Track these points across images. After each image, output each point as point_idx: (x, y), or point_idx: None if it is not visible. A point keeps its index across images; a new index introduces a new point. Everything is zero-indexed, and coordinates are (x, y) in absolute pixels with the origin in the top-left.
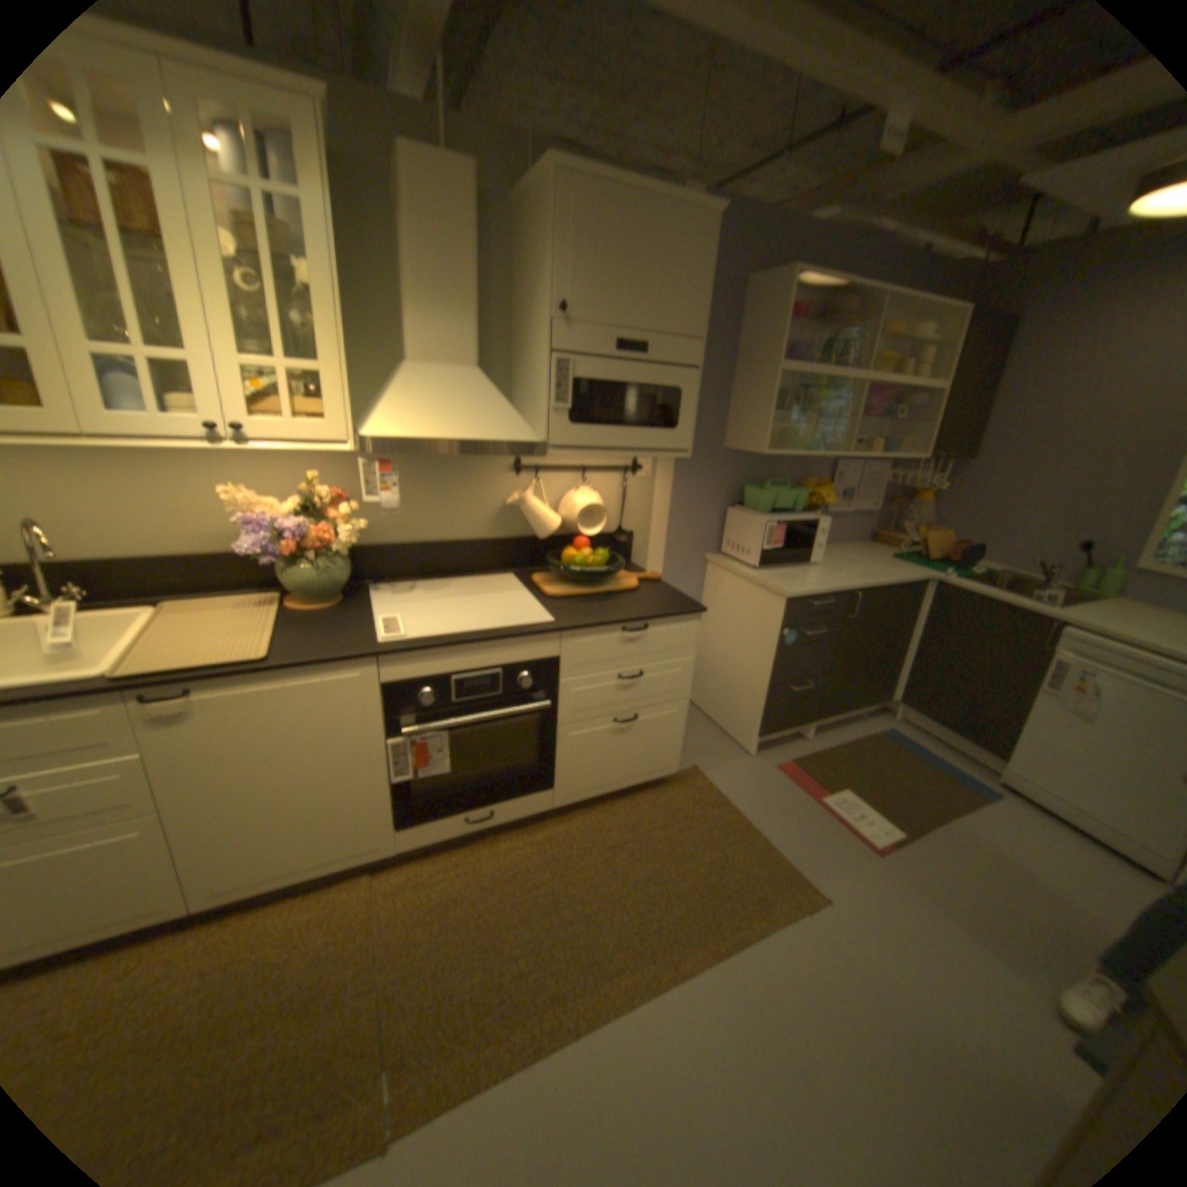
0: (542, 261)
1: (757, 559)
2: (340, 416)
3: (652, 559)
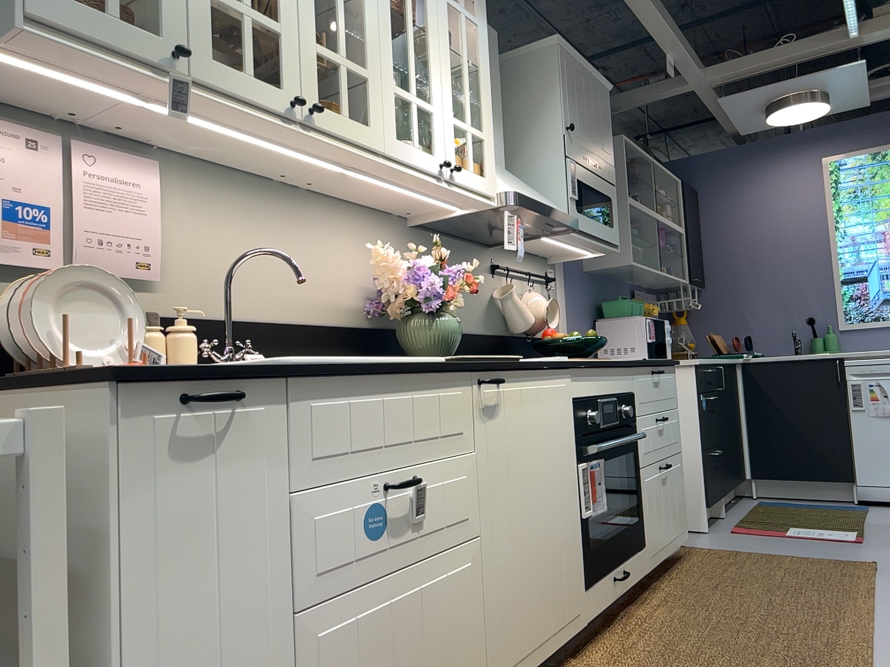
0: (544, 100)
1: (643, 353)
2: (493, 174)
3: None
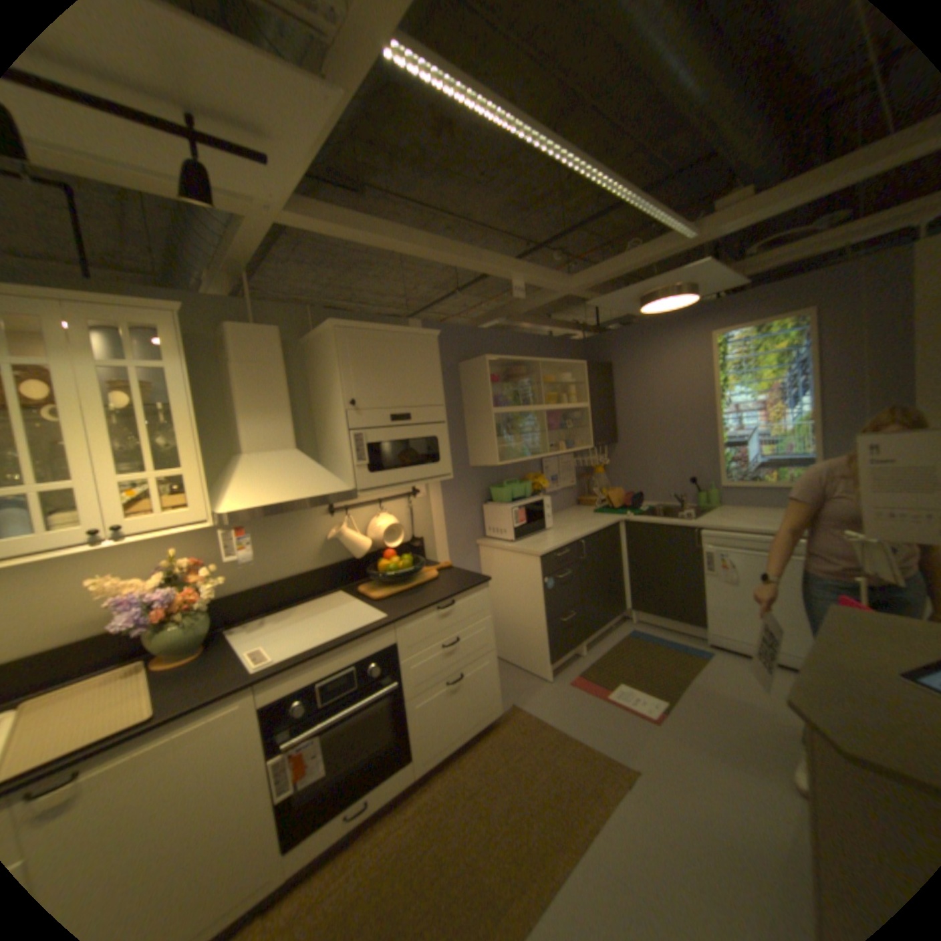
0: (334, 376)
1: (512, 535)
2: (202, 501)
3: (441, 552)
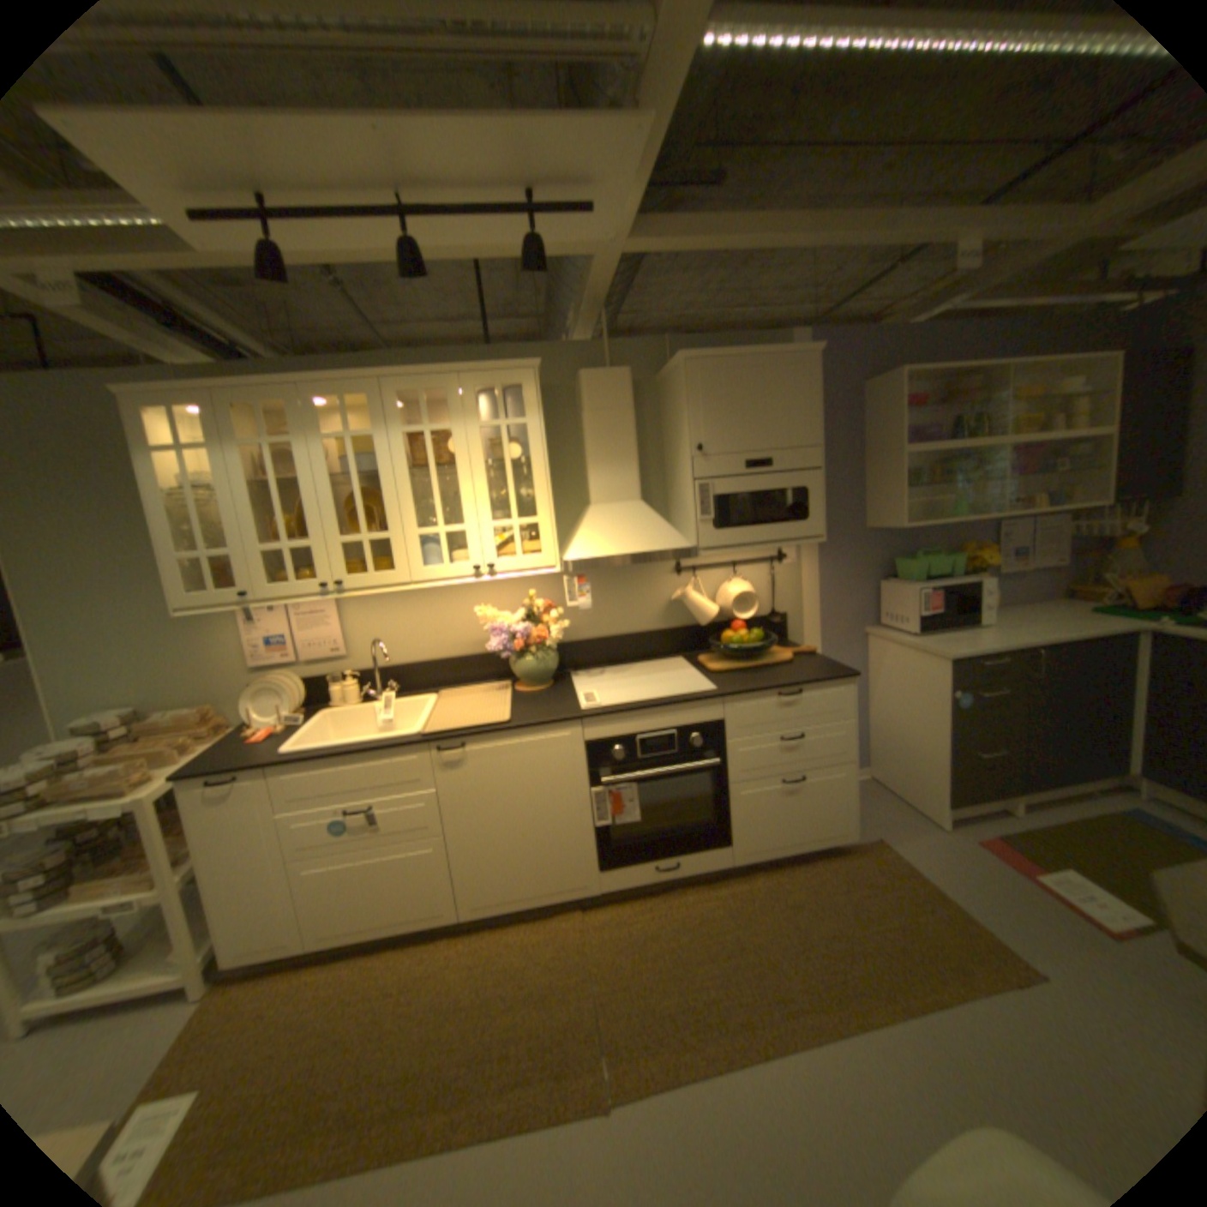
0: (681, 418)
1: (918, 627)
2: (550, 549)
3: (809, 636)
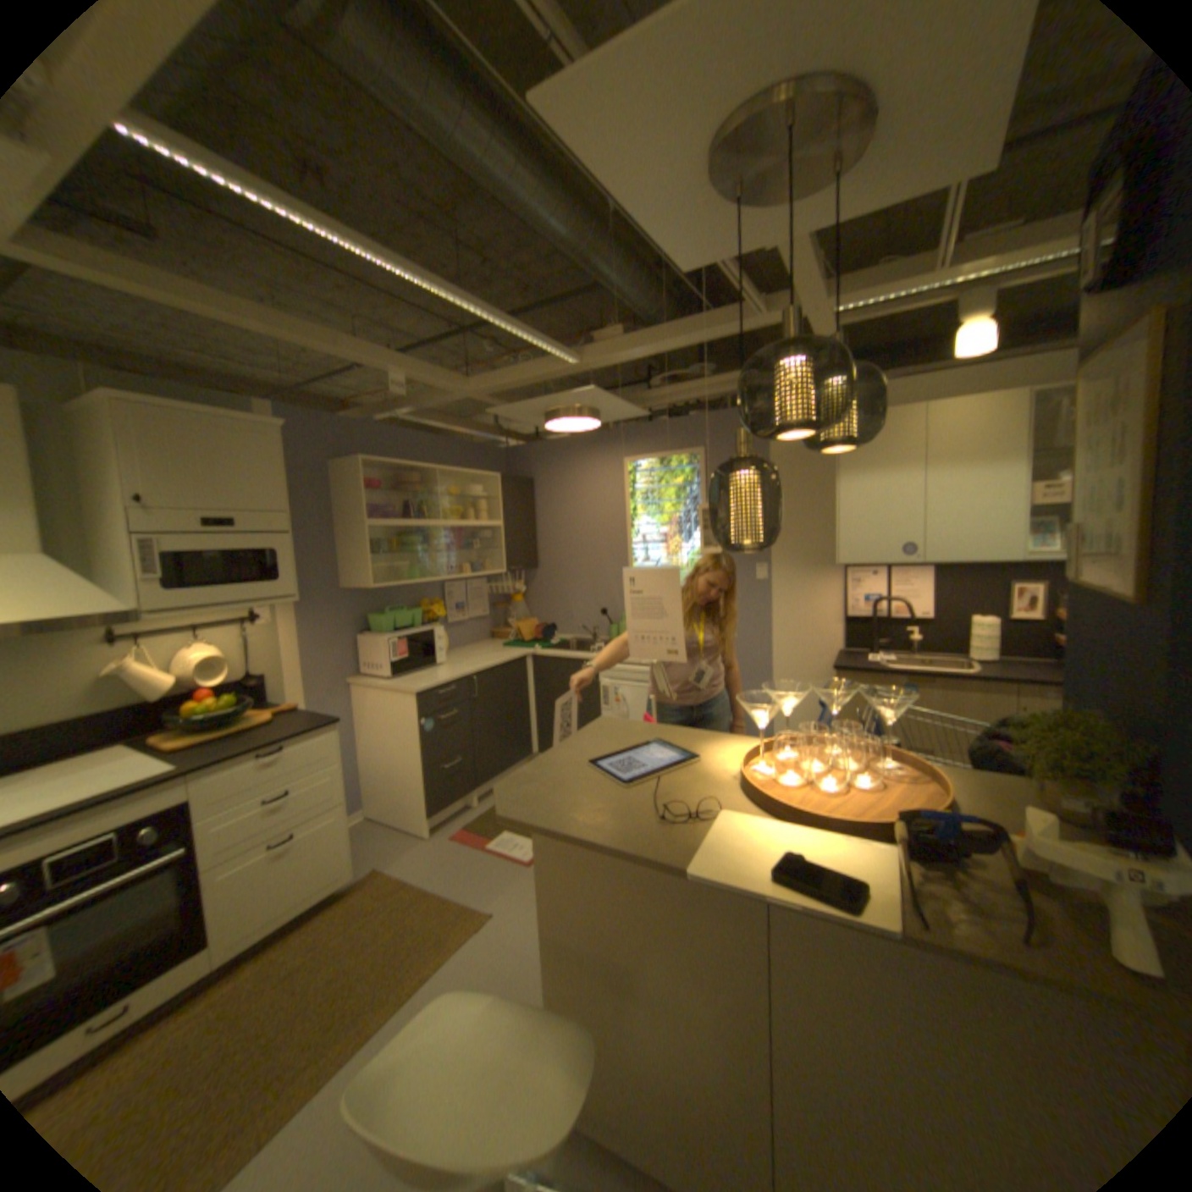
0: (109, 462)
1: (390, 671)
2: None
3: (291, 694)
